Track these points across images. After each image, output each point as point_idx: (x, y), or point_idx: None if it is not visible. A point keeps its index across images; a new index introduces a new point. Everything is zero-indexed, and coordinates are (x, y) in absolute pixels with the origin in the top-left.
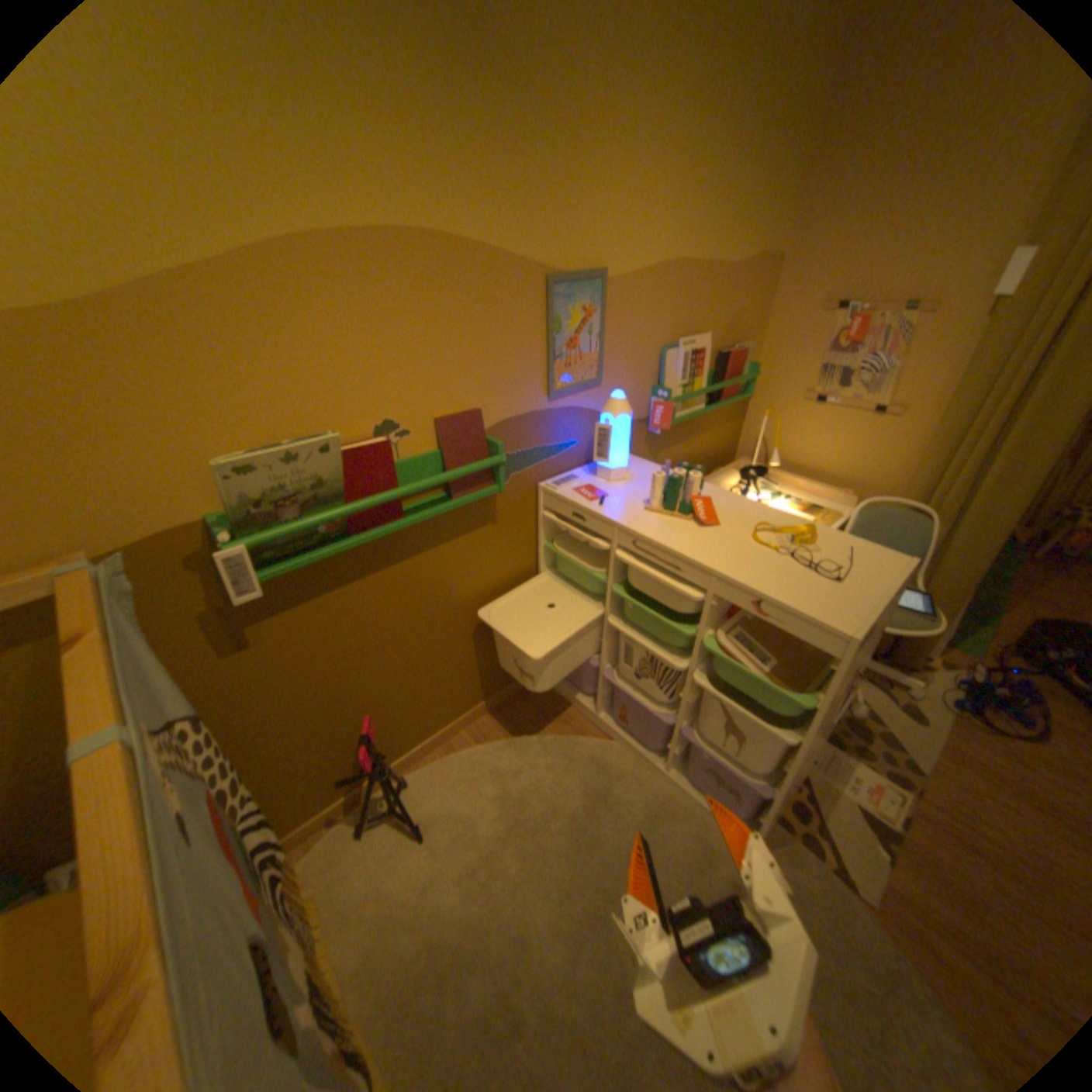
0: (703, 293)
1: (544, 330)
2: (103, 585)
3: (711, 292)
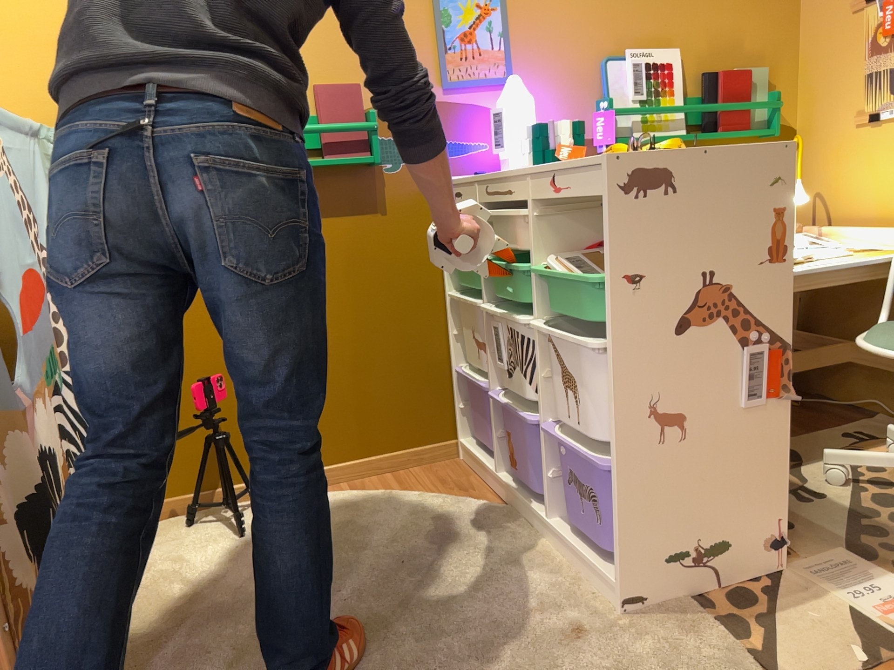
0: (657, 6)
1: (431, 22)
2: (30, 123)
3: (670, 6)
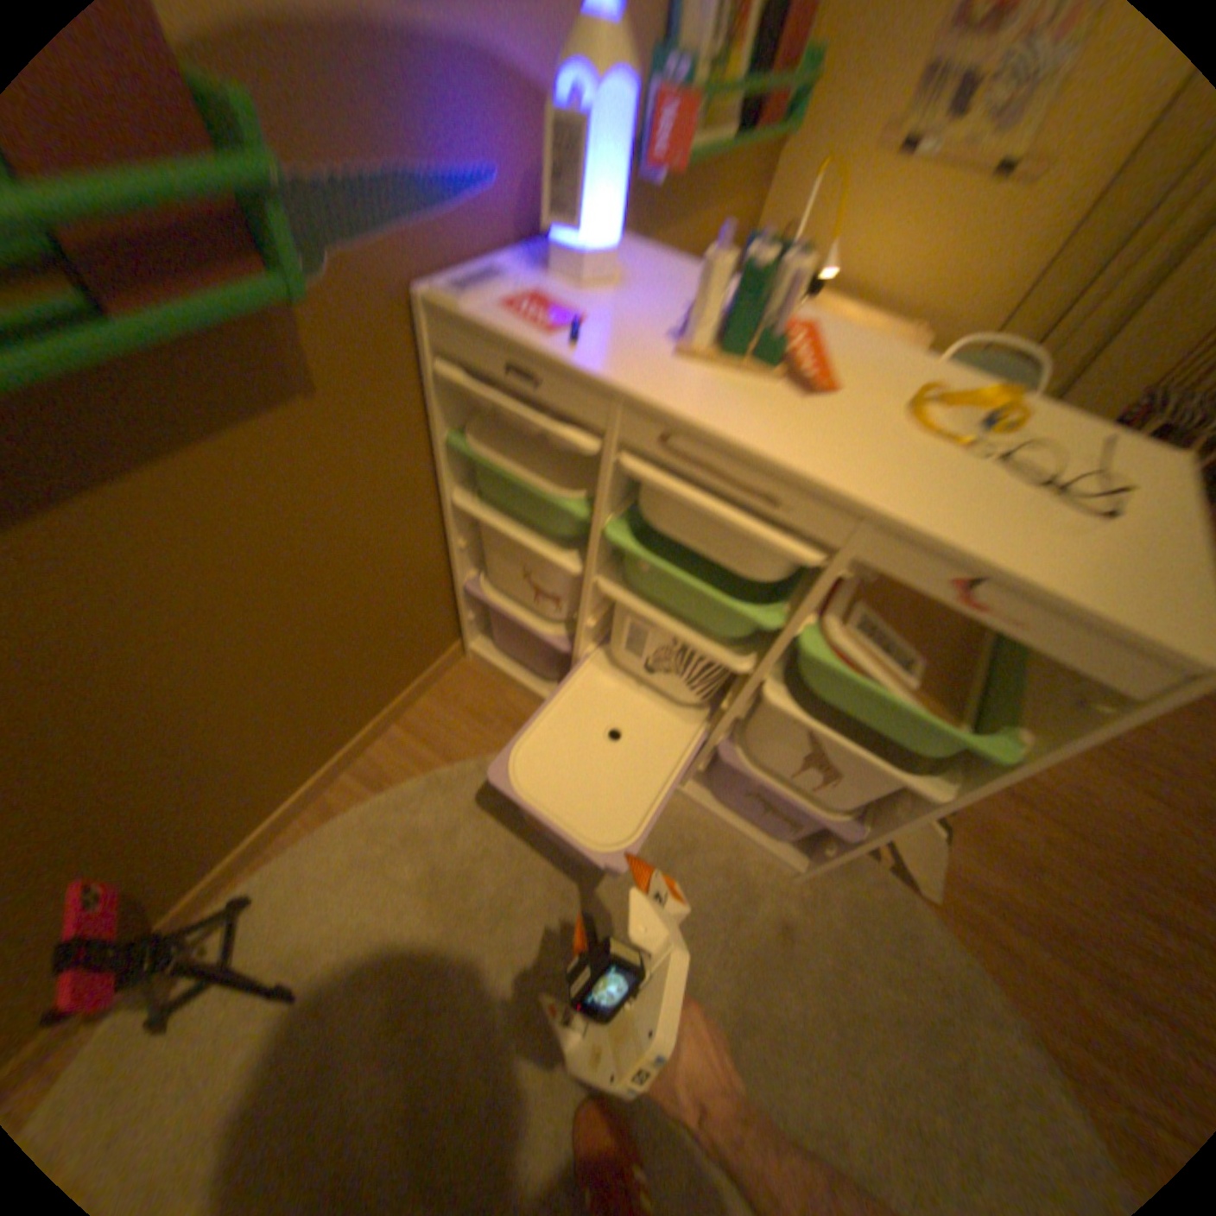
0: None
1: None
2: None
3: None
